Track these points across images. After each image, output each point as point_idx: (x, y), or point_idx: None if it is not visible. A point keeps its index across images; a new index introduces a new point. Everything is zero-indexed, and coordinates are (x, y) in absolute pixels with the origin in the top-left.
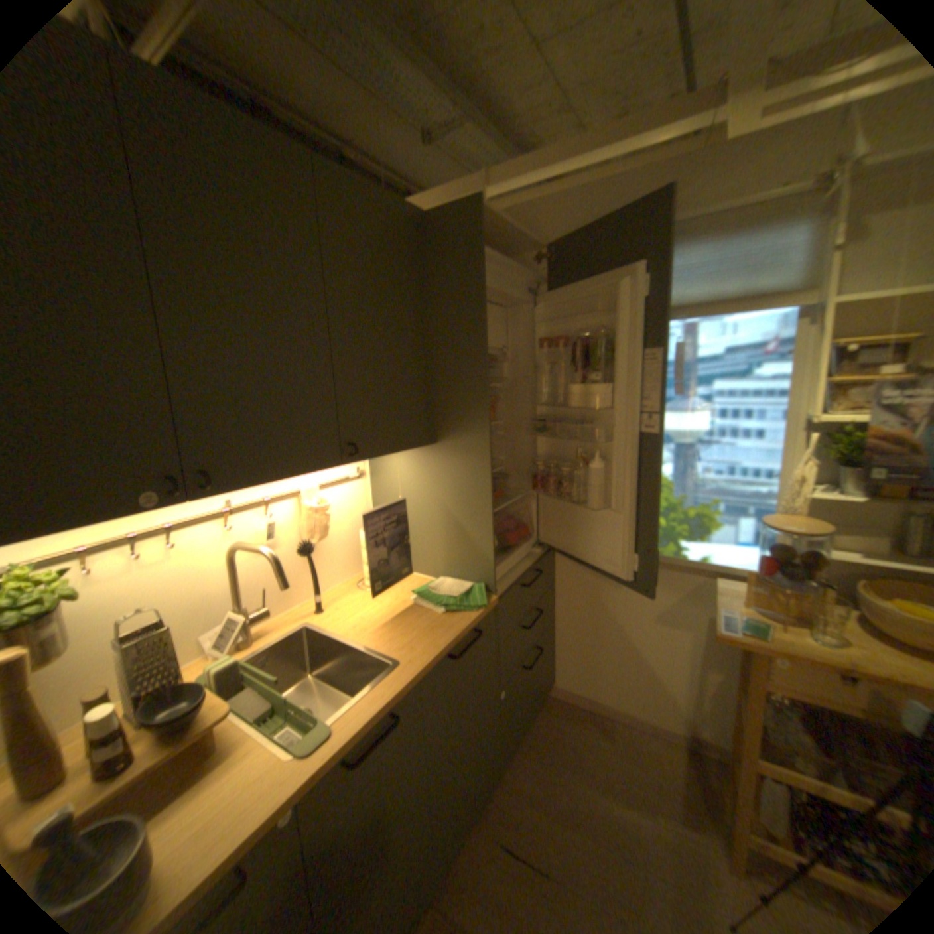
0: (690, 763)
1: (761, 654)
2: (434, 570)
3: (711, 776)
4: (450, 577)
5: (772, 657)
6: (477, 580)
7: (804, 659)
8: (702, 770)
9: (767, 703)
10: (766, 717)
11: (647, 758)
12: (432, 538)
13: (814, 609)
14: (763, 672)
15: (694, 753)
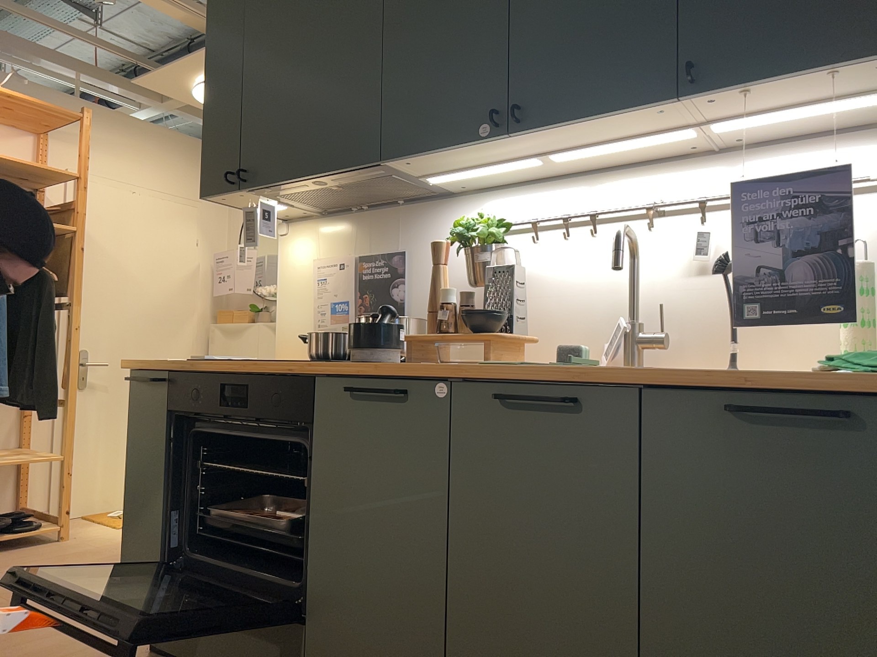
0: None
1: None
2: None
3: None
4: None
5: None
6: None
7: None
8: None
9: None
10: None
11: None
12: None
13: None
14: None
15: None
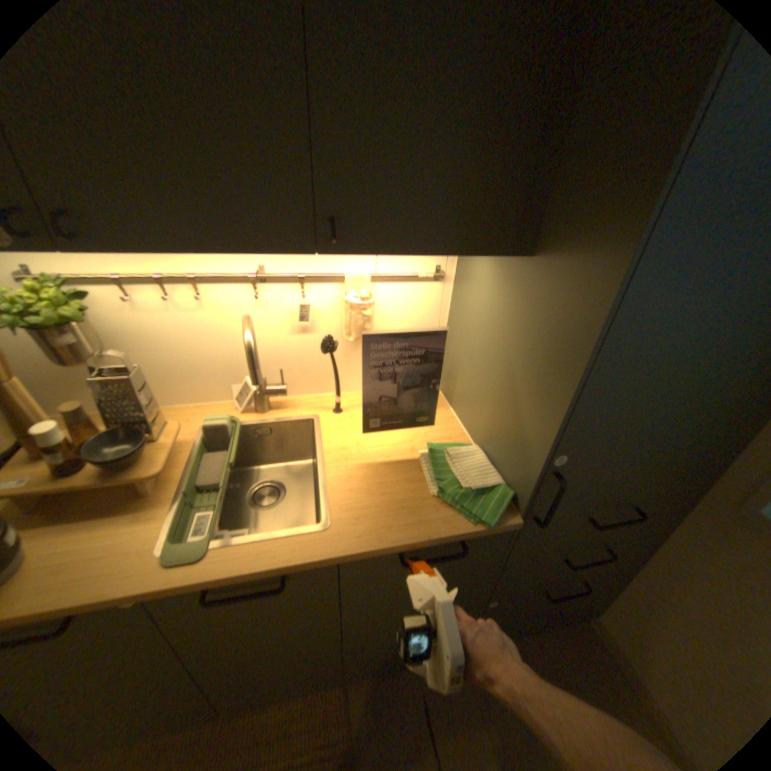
0: None
1: None
2: (476, 431)
3: None
4: (485, 453)
5: None
6: (511, 480)
7: None
8: None
9: None
10: None
11: None
12: (486, 393)
13: None
14: None
15: None
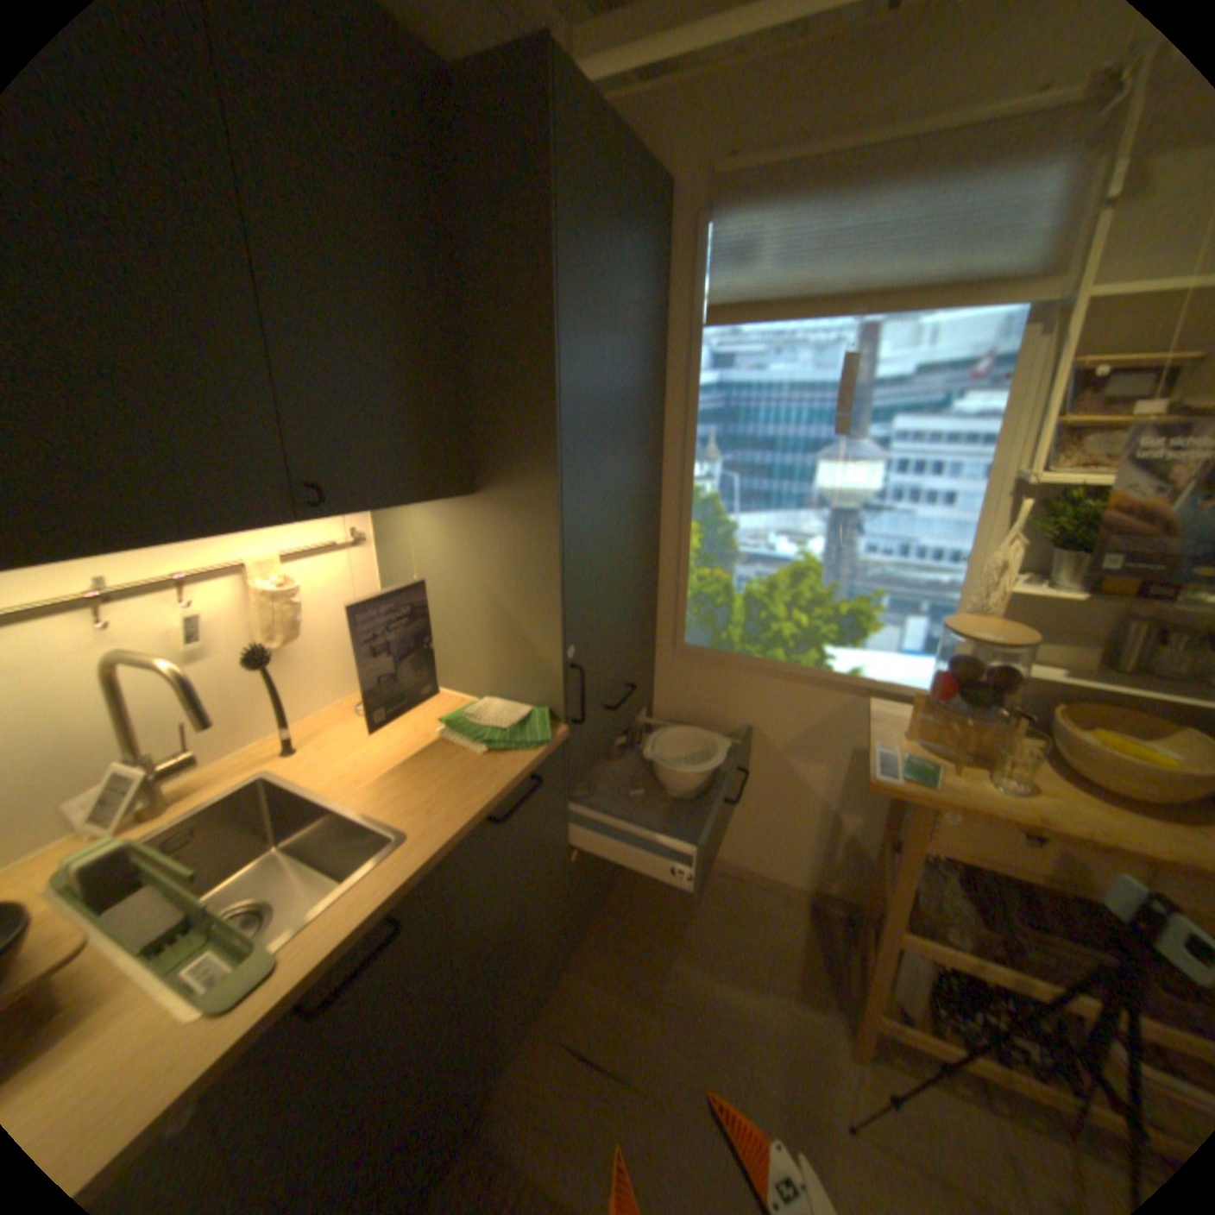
0: (811, 924)
1: (927, 806)
2: (476, 688)
3: (837, 939)
4: (499, 698)
5: (941, 810)
6: (538, 703)
7: (982, 814)
8: (826, 932)
9: (925, 867)
10: (921, 884)
11: (759, 920)
12: (472, 640)
13: (997, 744)
14: (925, 829)
15: (817, 911)
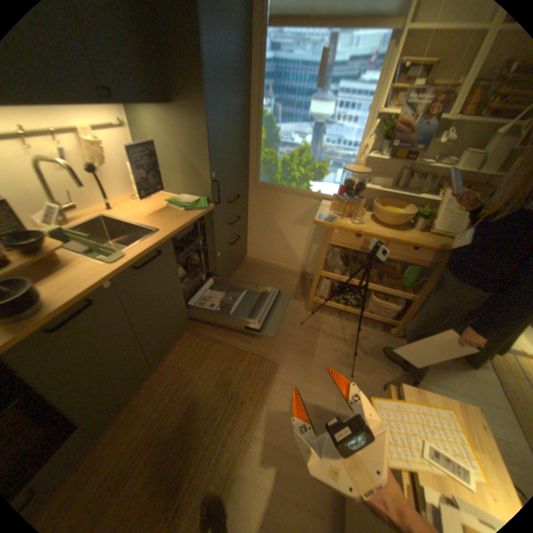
0: (299, 281)
1: (328, 228)
2: (178, 191)
3: (306, 284)
4: (187, 195)
5: (332, 228)
6: (202, 196)
7: (343, 229)
8: (303, 283)
9: (327, 248)
10: (326, 254)
11: (282, 280)
12: (175, 171)
13: (354, 211)
14: (328, 236)
15: (301, 277)
